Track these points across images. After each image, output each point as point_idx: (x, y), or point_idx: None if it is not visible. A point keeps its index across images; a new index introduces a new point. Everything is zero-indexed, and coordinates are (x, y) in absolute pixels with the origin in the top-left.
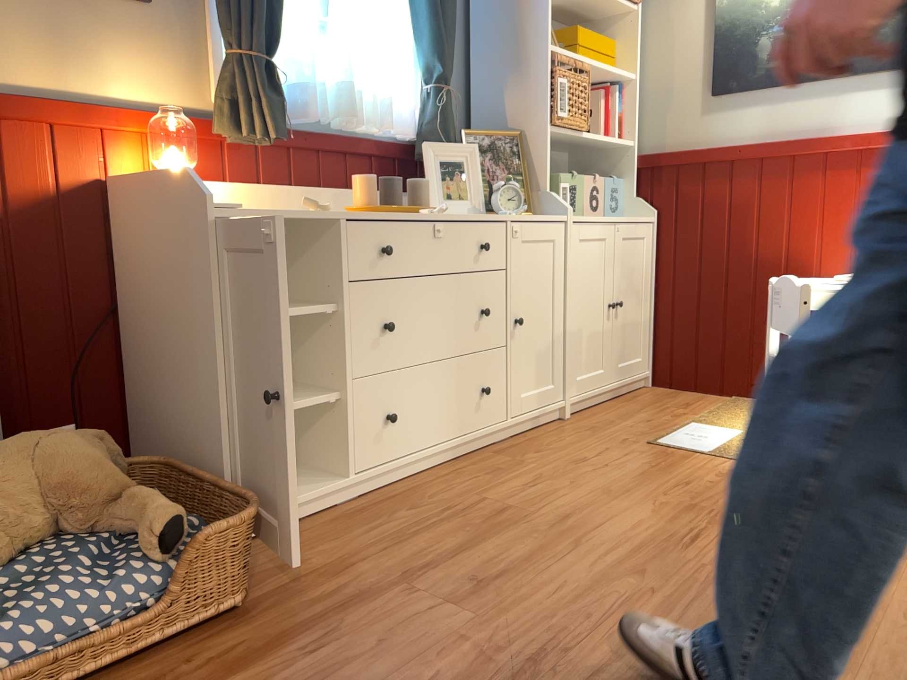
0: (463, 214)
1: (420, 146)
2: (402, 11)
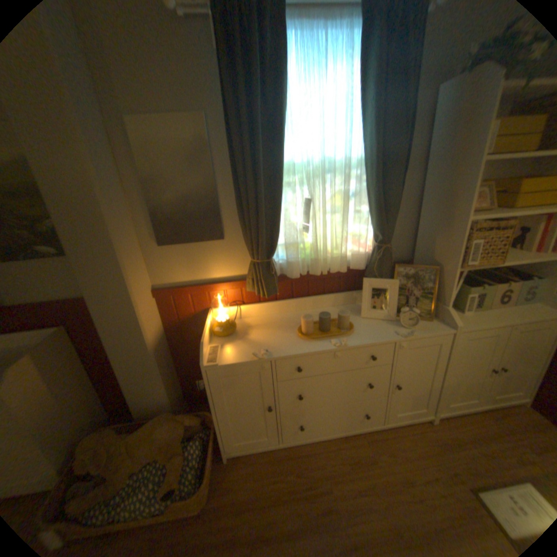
0: (362, 339)
1: (367, 272)
2: (363, 201)
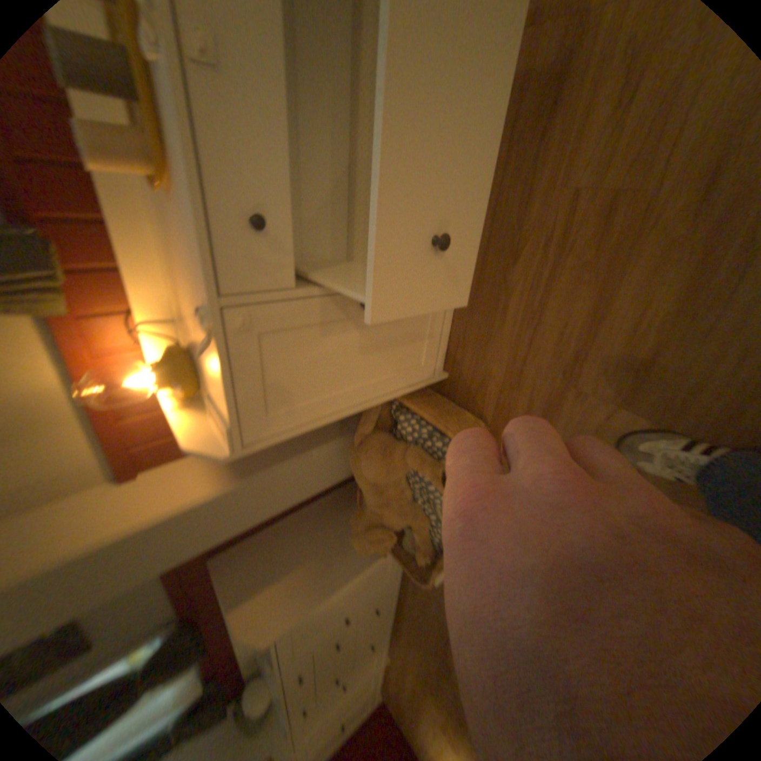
0: None
1: None
2: None
